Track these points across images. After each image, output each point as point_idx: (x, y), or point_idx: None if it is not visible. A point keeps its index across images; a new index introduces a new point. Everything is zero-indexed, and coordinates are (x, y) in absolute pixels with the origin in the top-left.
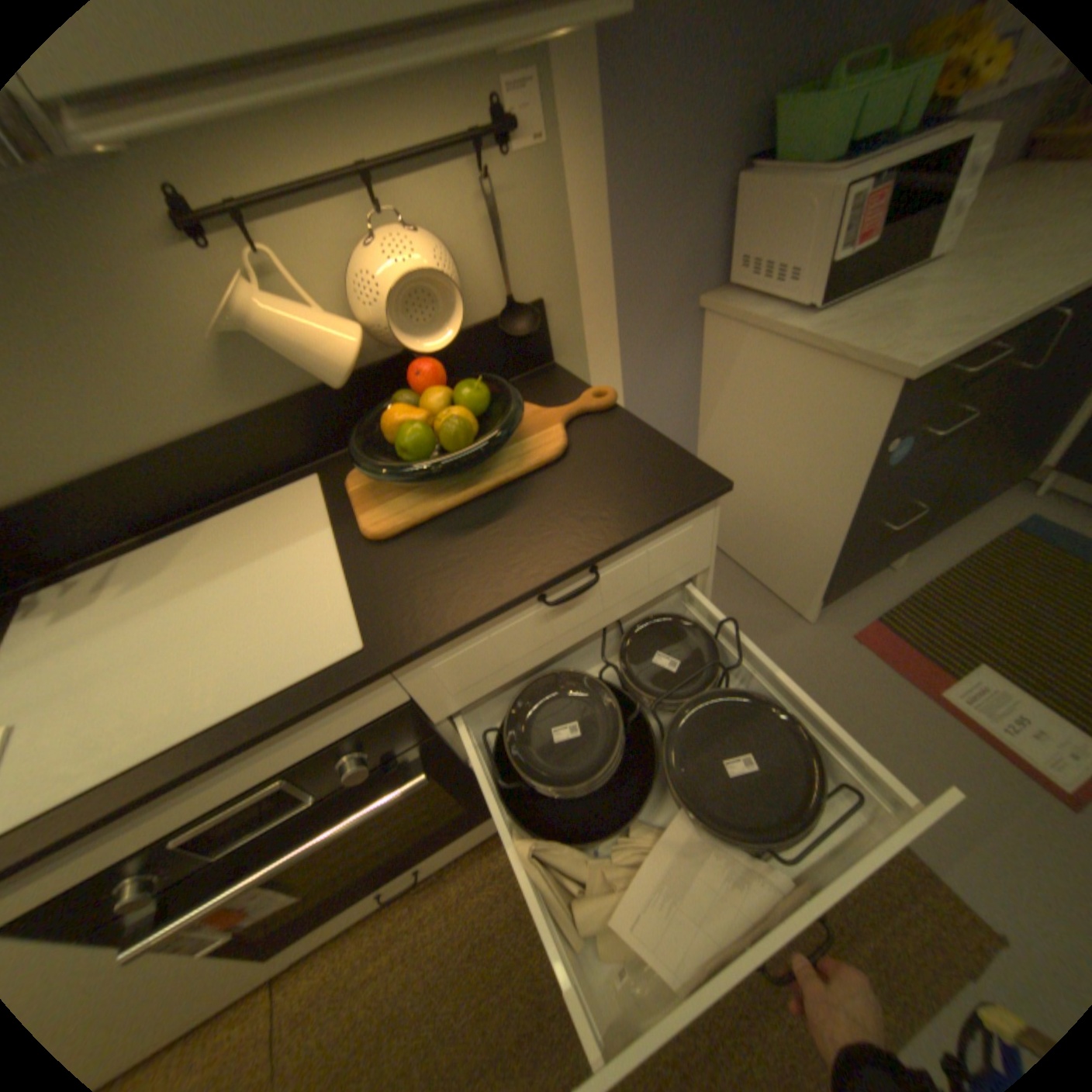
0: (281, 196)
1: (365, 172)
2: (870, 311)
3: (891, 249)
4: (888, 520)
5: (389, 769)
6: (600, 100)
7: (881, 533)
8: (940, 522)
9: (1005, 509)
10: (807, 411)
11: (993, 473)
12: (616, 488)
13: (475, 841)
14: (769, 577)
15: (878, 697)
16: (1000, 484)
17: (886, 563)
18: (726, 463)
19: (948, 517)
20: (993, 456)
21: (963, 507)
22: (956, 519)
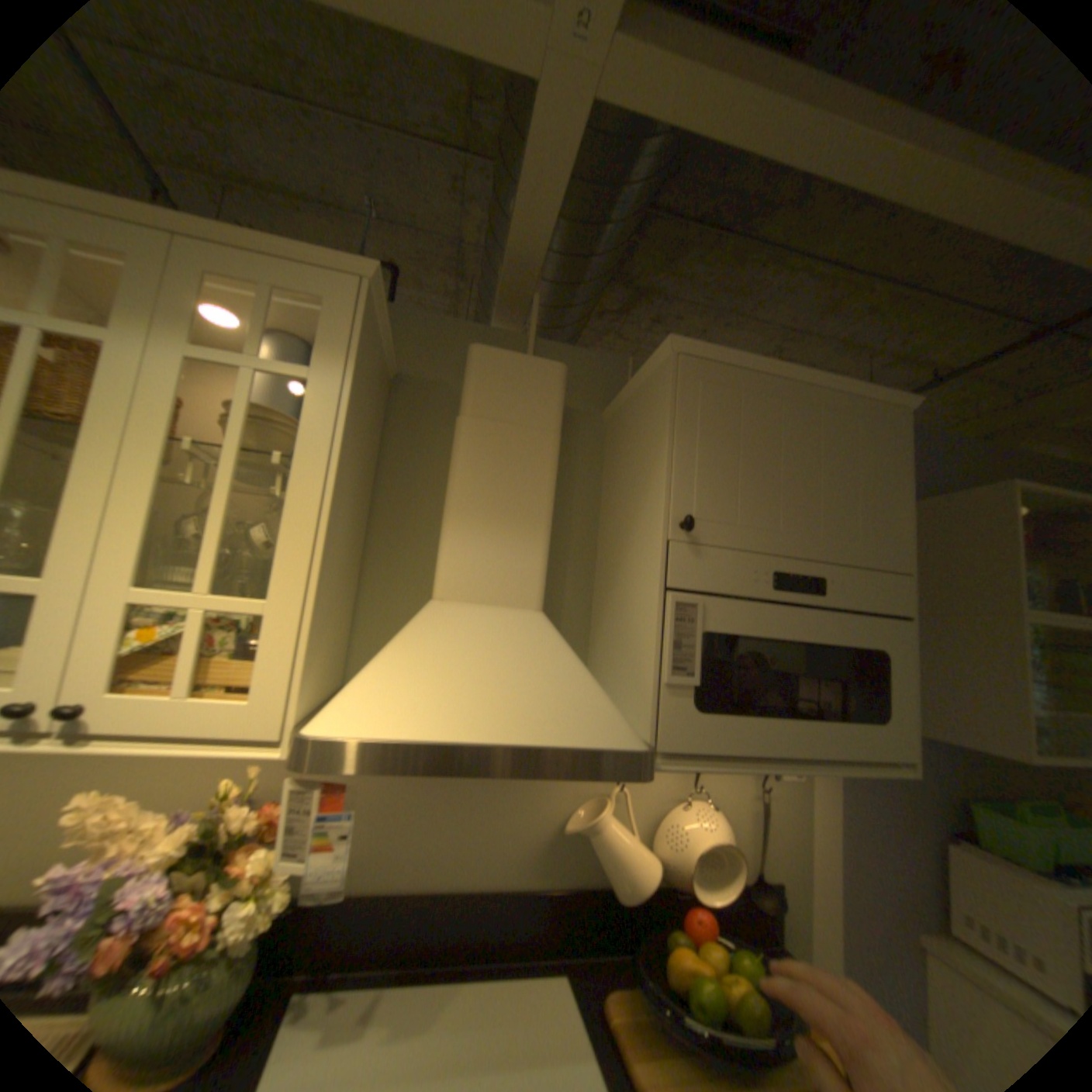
0: None
1: None
2: None
3: None
4: None
5: None
6: None
7: None
8: None
9: None
10: None
11: None
12: None
13: None
14: None
15: None
16: None
17: None
18: None
19: None
20: None
21: None
22: None
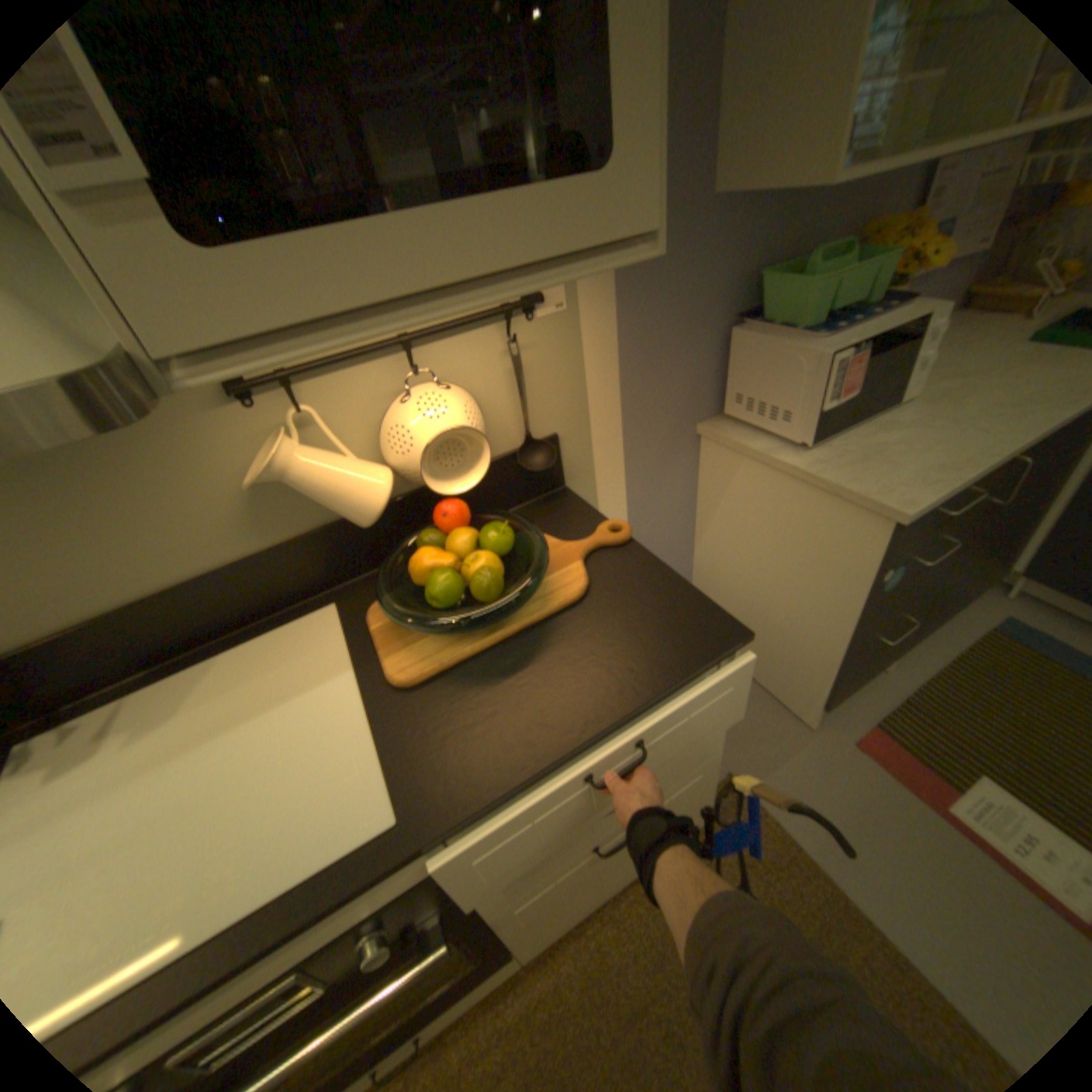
0: (329, 363)
1: (406, 341)
2: (856, 452)
3: (868, 395)
4: (883, 636)
5: (406, 939)
6: (614, 276)
7: (877, 647)
8: (927, 630)
9: (982, 611)
10: (803, 536)
11: (971, 584)
12: (642, 635)
13: (480, 996)
14: (768, 681)
15: (887, 813)
16: (977, 592)
17: (881, 671)
18: (723, 570)
19: (934, 625)
20: (971, 571)
21: (946, 615)
22: (941, 625)
